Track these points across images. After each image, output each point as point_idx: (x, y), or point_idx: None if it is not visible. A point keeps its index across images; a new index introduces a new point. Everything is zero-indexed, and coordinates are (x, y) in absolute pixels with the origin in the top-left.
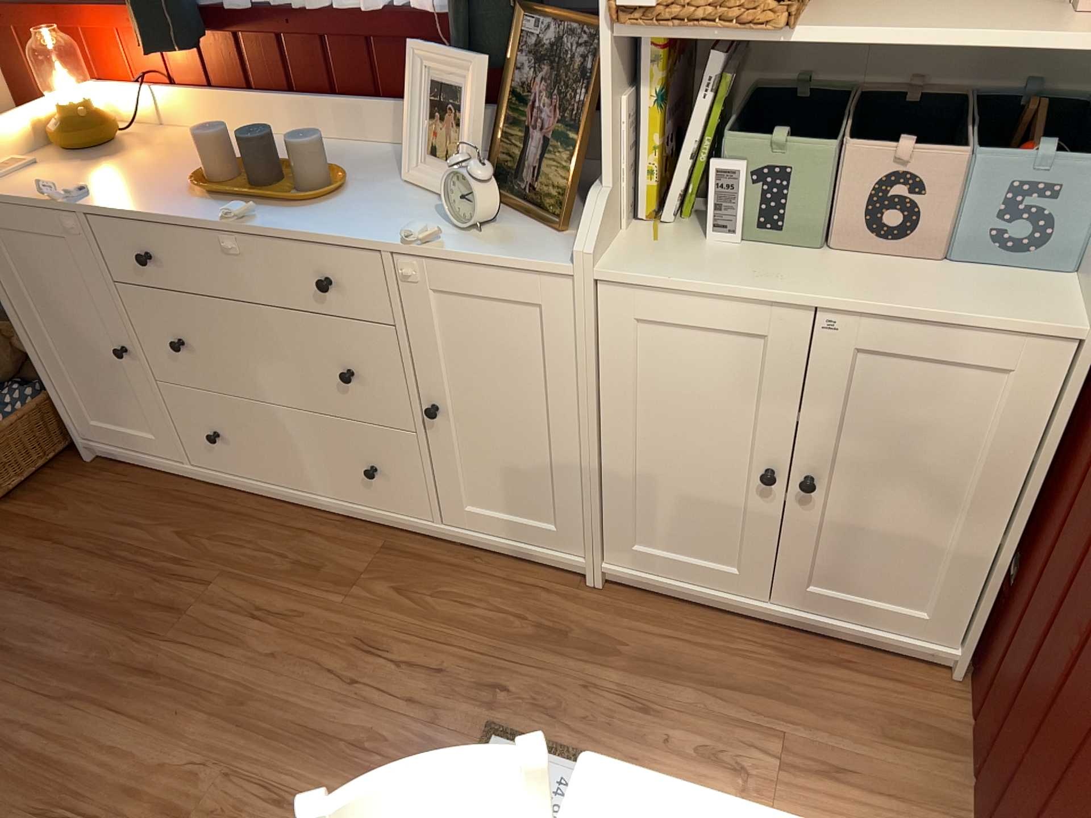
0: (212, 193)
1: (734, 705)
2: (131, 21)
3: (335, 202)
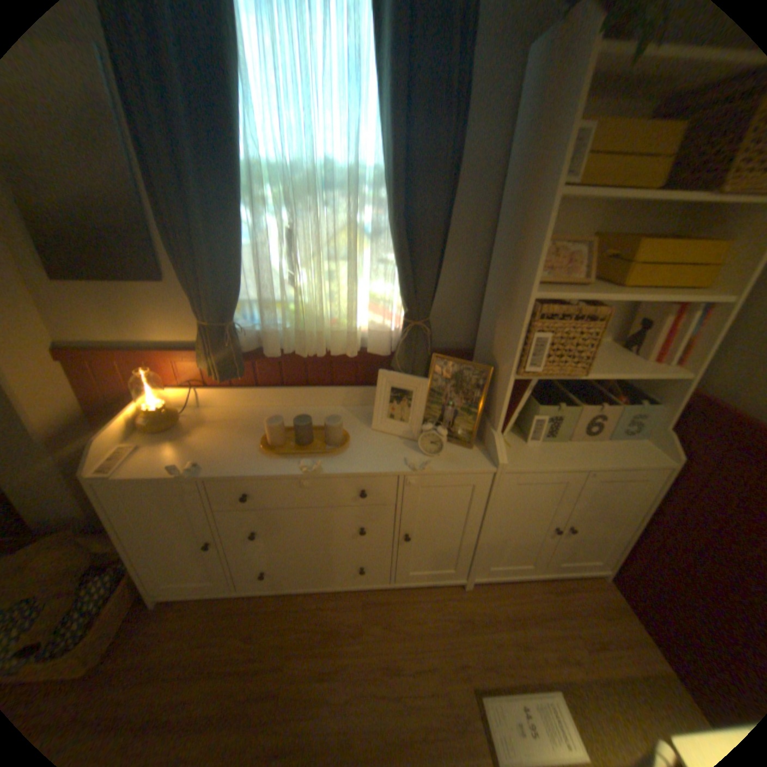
0: (278, 454)
1: (554, 631)
2: (186, 357)
3: (351, 449)
